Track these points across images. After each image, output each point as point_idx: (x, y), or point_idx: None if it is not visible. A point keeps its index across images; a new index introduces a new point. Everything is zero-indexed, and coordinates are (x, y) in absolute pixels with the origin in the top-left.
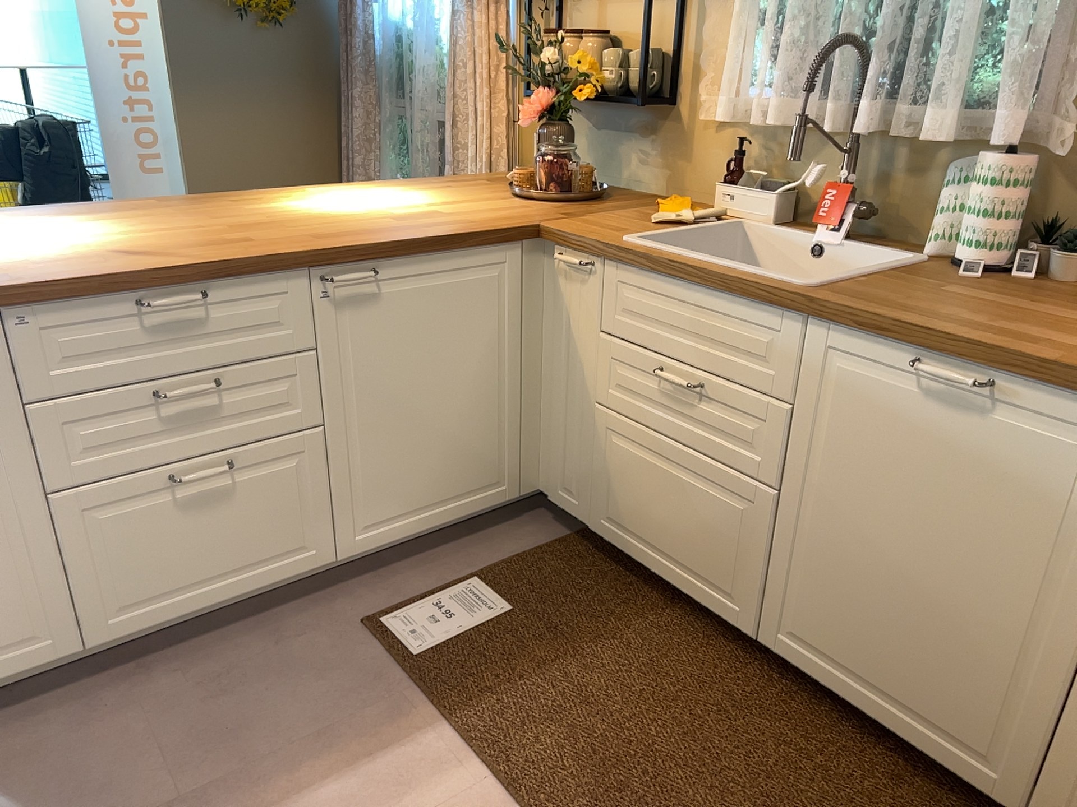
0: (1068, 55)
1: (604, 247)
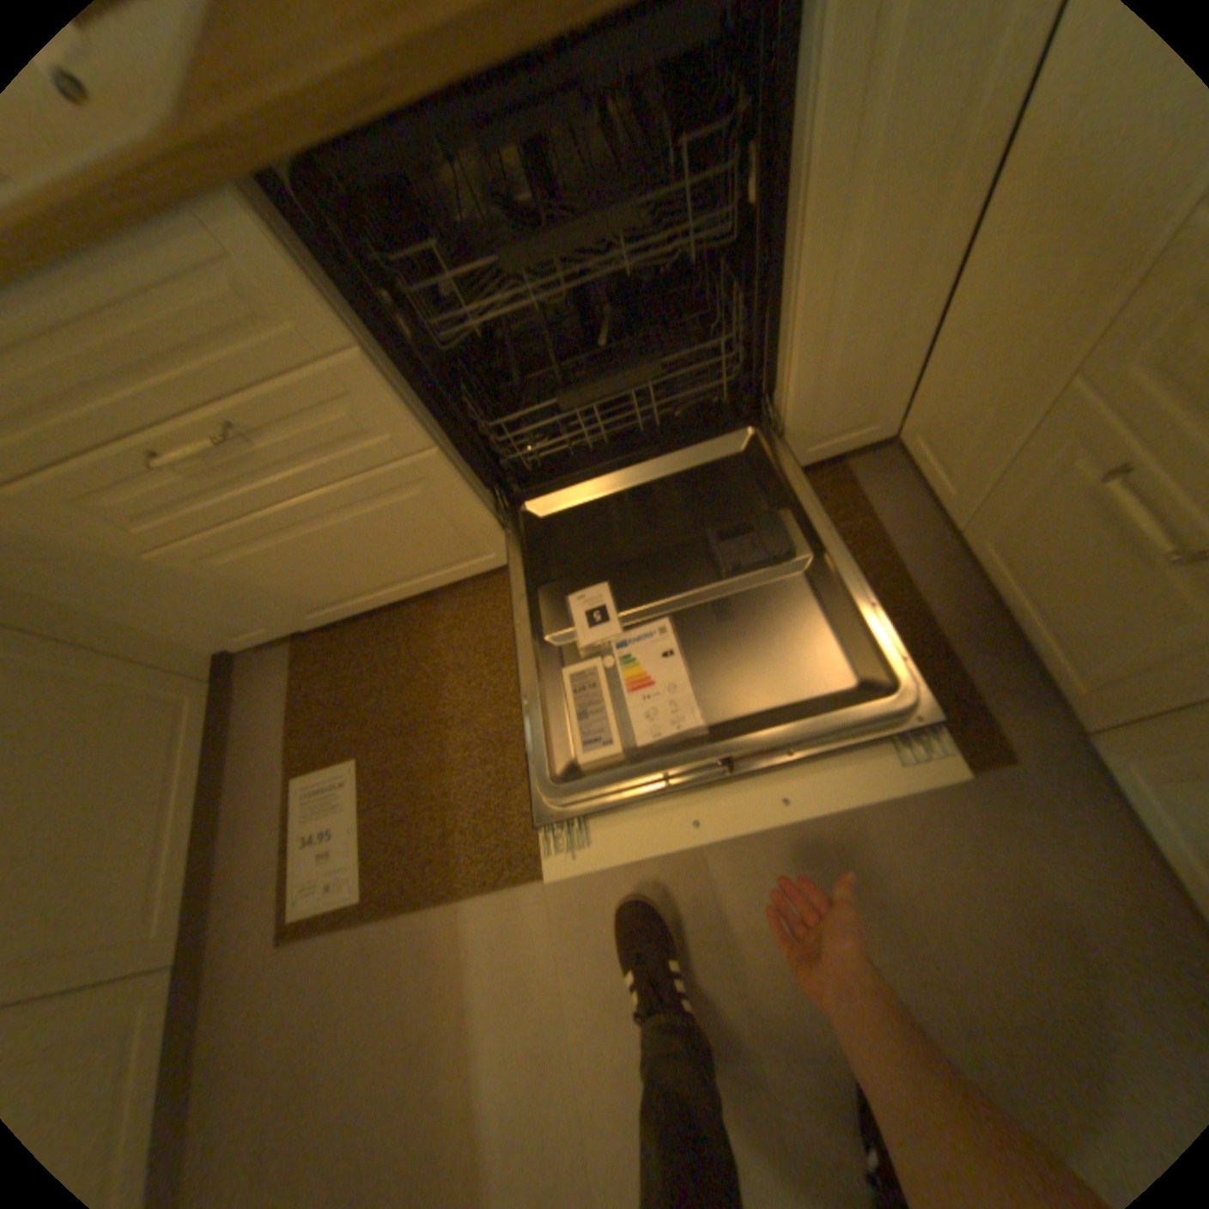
0: None
1: None
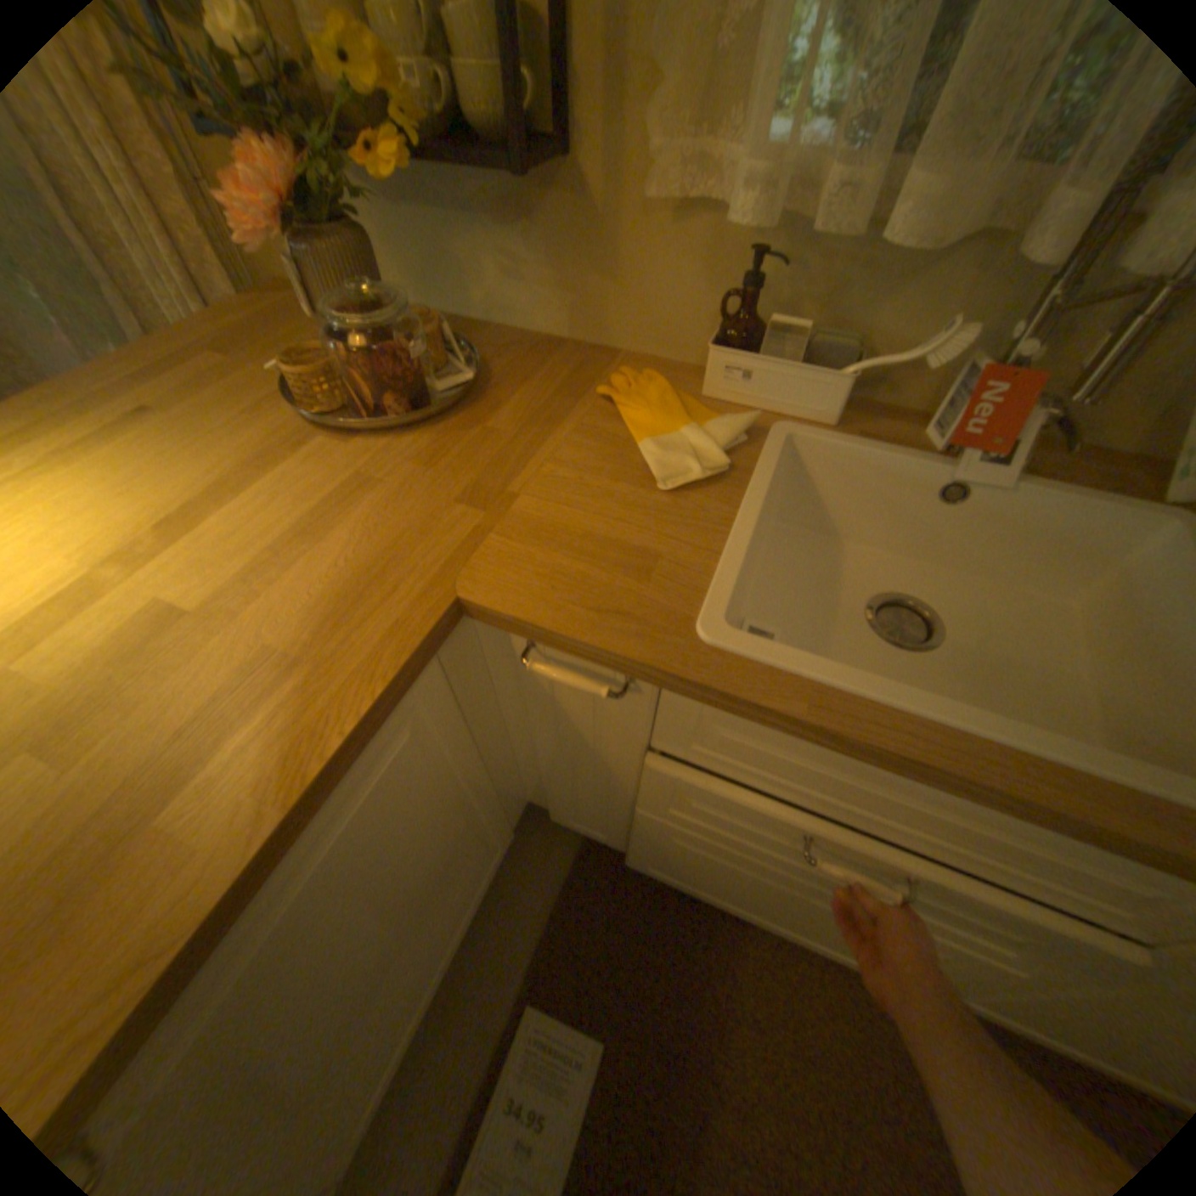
0: None
1: (677, 680)
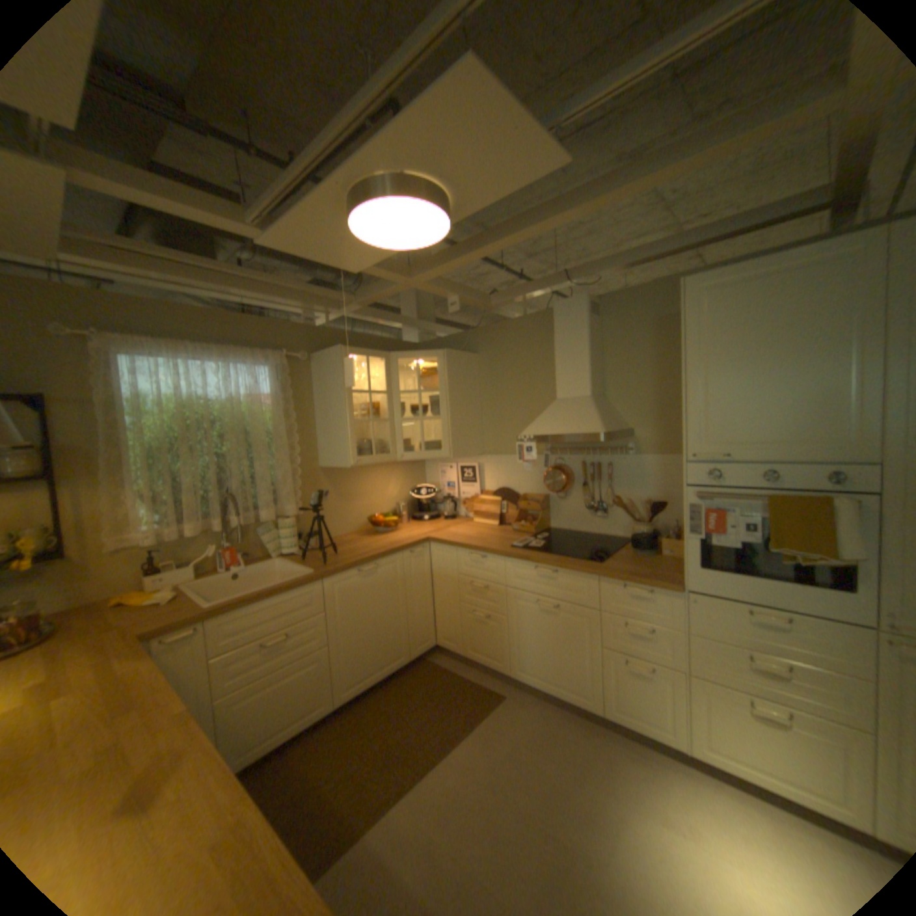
0: (285, 488)
1: (208, 617)
